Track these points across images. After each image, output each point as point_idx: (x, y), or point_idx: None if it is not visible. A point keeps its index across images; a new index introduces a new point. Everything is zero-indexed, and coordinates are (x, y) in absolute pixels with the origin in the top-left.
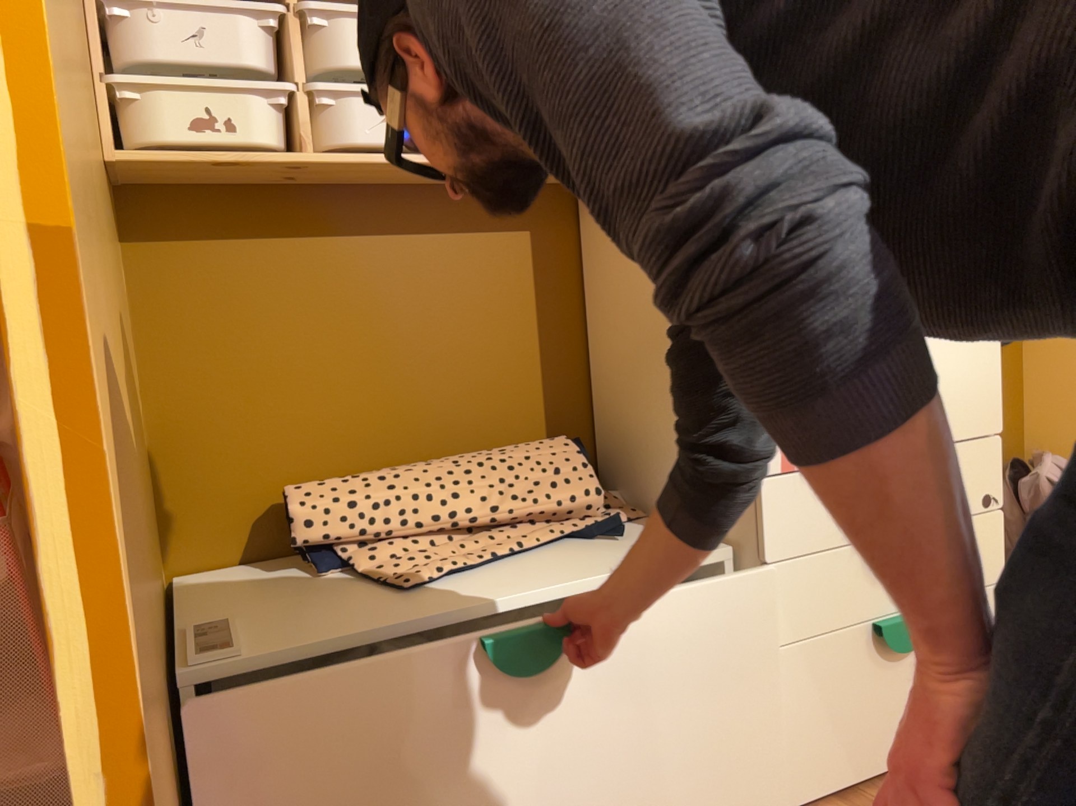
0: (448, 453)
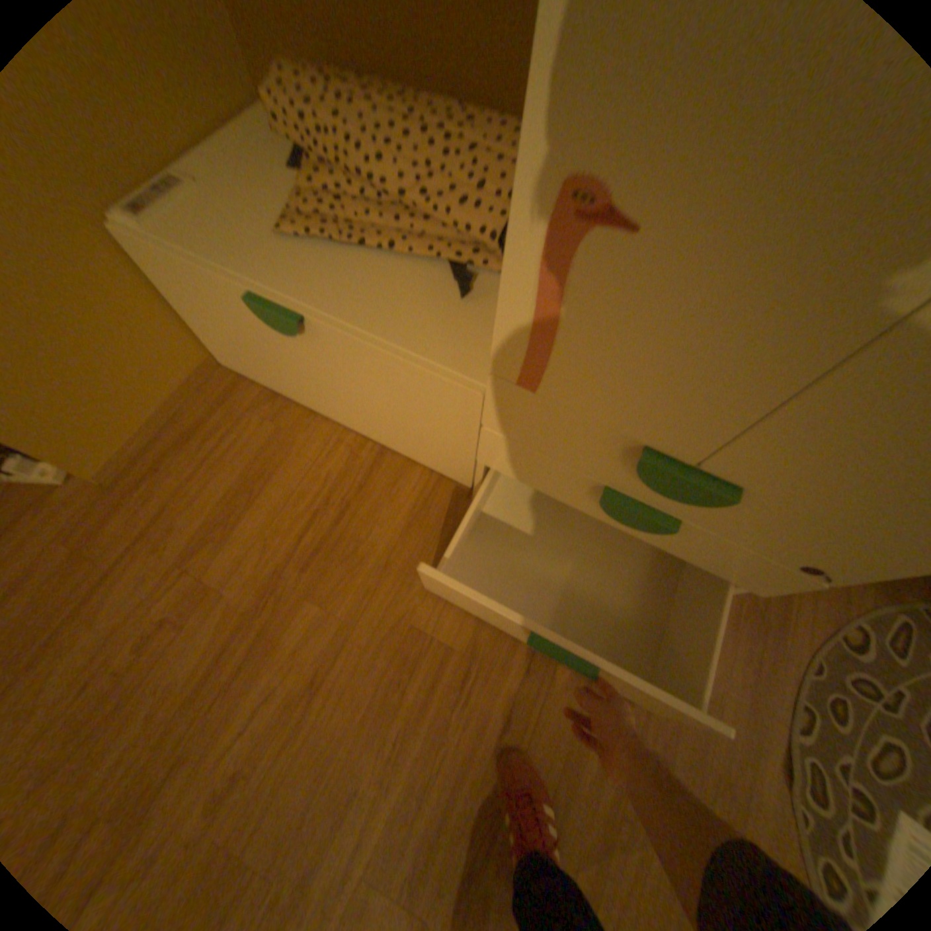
0: (453, 83)
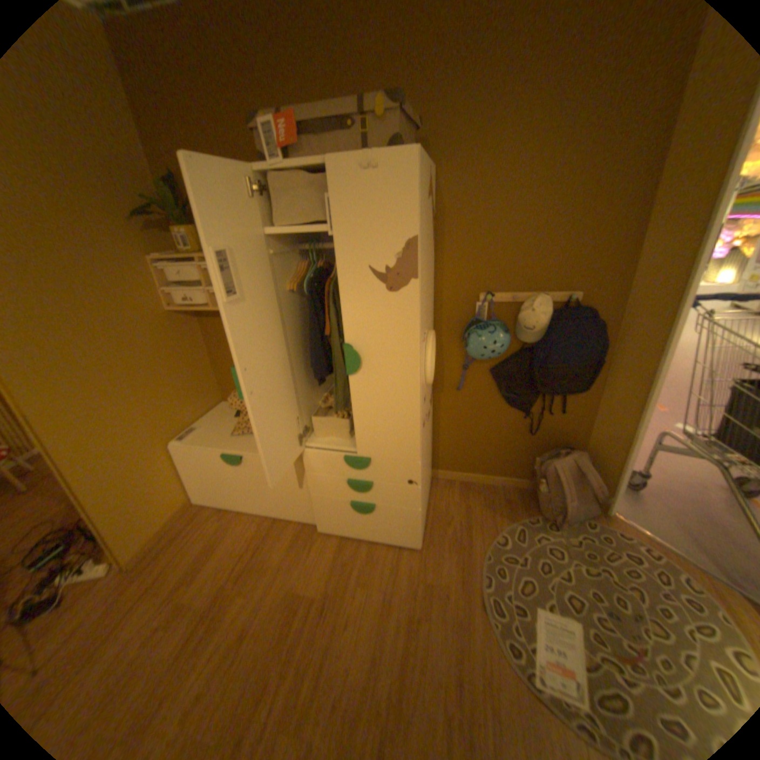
0: None
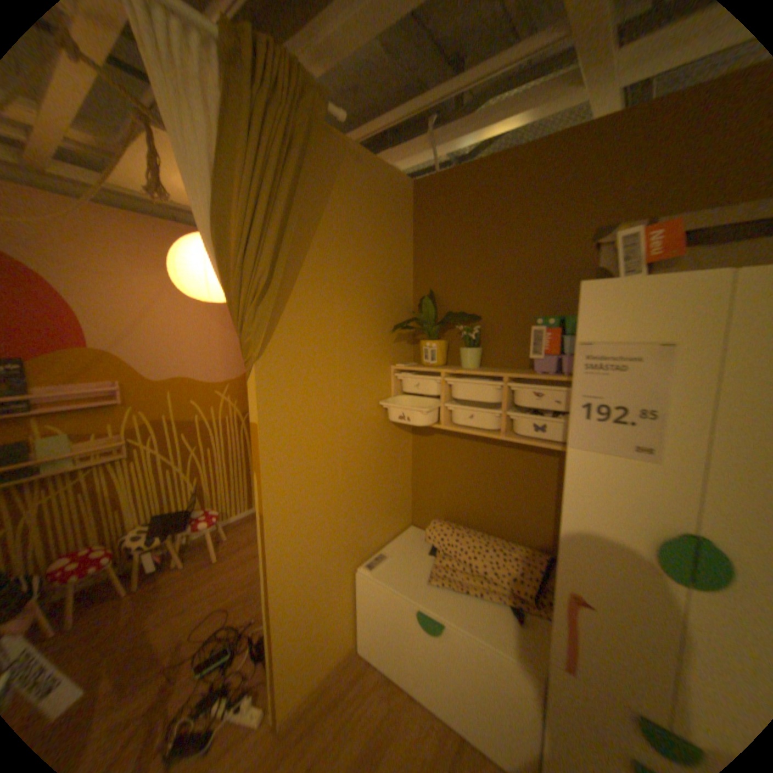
0: (501, 533)
